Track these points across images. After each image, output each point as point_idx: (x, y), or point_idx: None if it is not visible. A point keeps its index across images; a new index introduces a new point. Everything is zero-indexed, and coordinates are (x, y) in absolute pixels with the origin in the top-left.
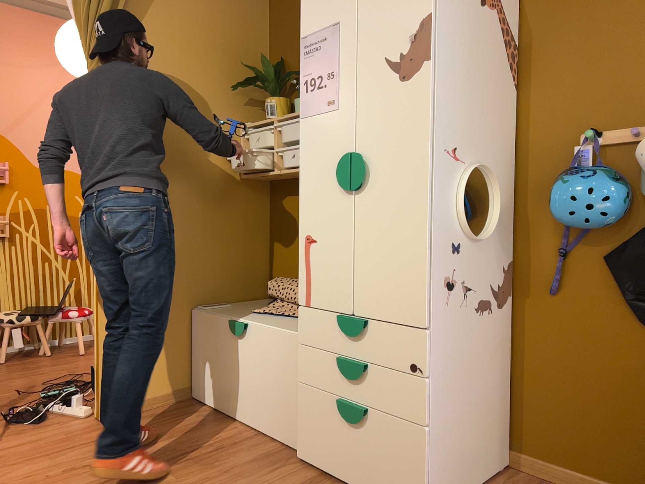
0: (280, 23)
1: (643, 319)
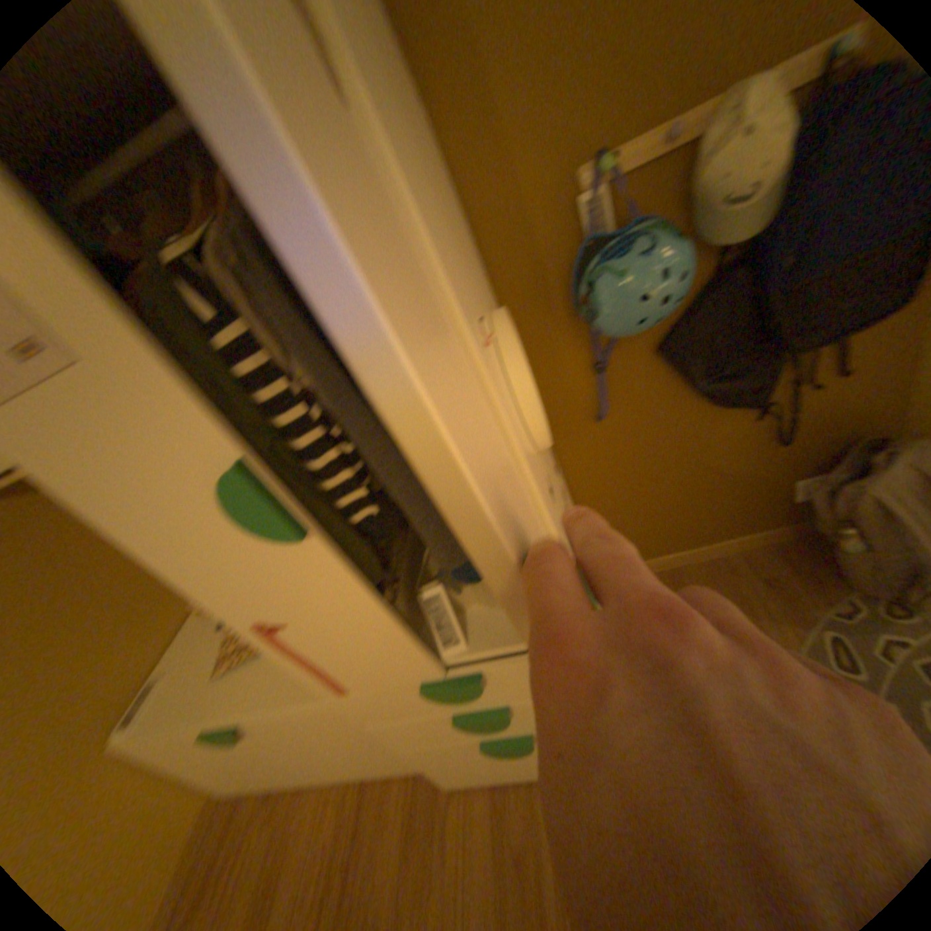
0: None
1: (720, 401)
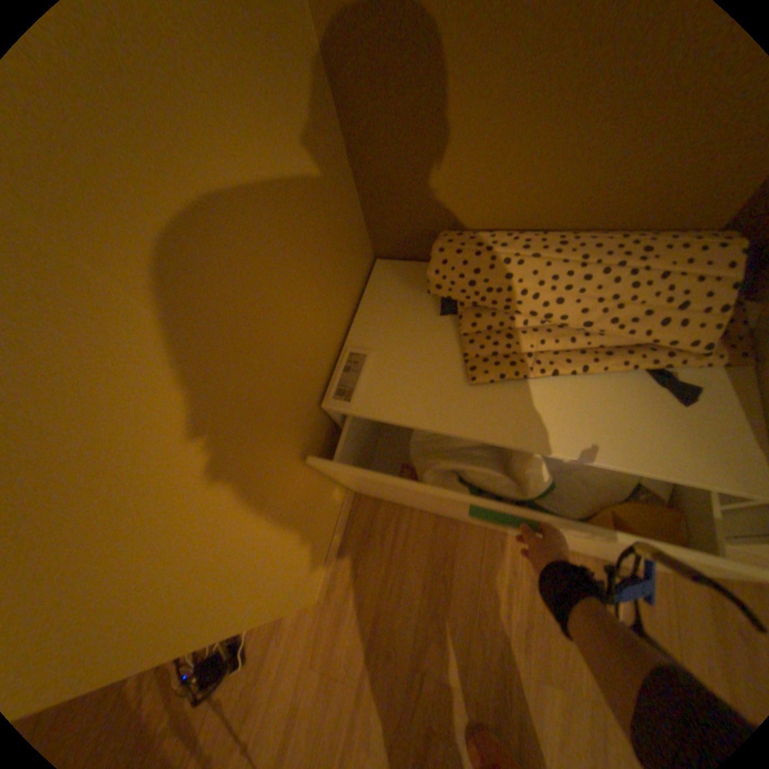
0: None
1: None
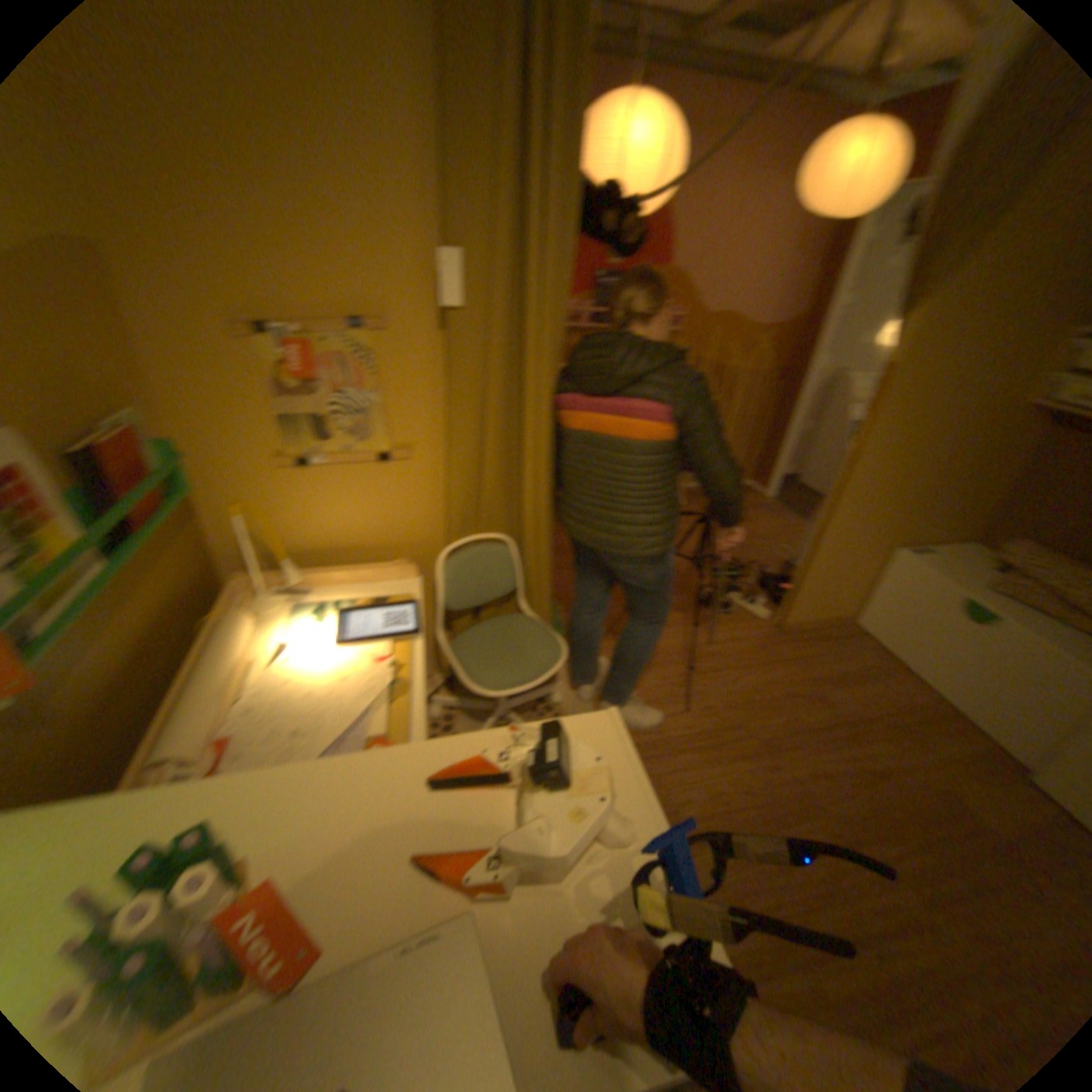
0: None
1: None
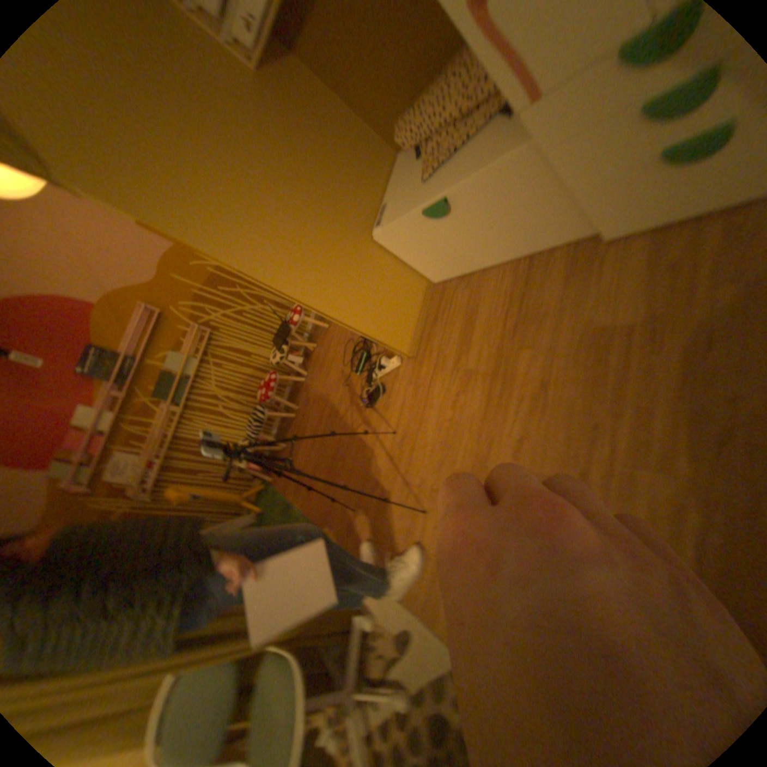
0: None
1: None
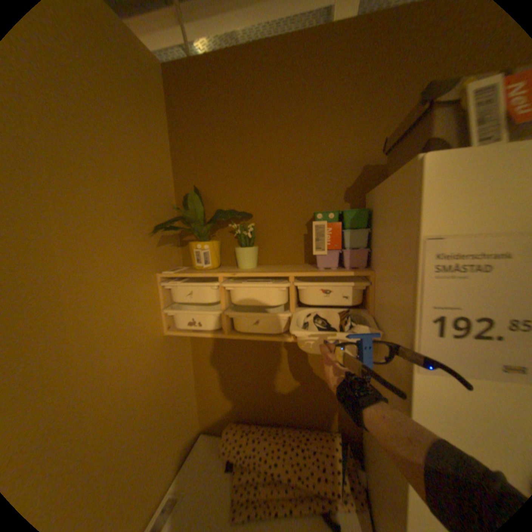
0: (189, 143)
1: None
